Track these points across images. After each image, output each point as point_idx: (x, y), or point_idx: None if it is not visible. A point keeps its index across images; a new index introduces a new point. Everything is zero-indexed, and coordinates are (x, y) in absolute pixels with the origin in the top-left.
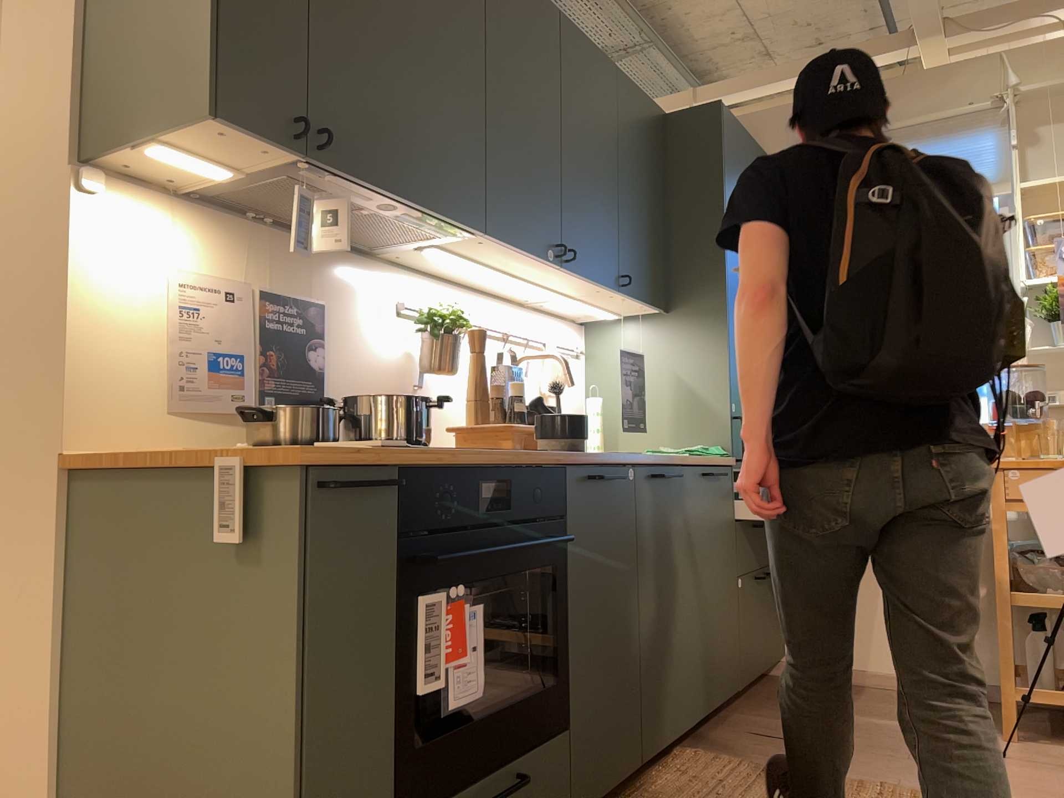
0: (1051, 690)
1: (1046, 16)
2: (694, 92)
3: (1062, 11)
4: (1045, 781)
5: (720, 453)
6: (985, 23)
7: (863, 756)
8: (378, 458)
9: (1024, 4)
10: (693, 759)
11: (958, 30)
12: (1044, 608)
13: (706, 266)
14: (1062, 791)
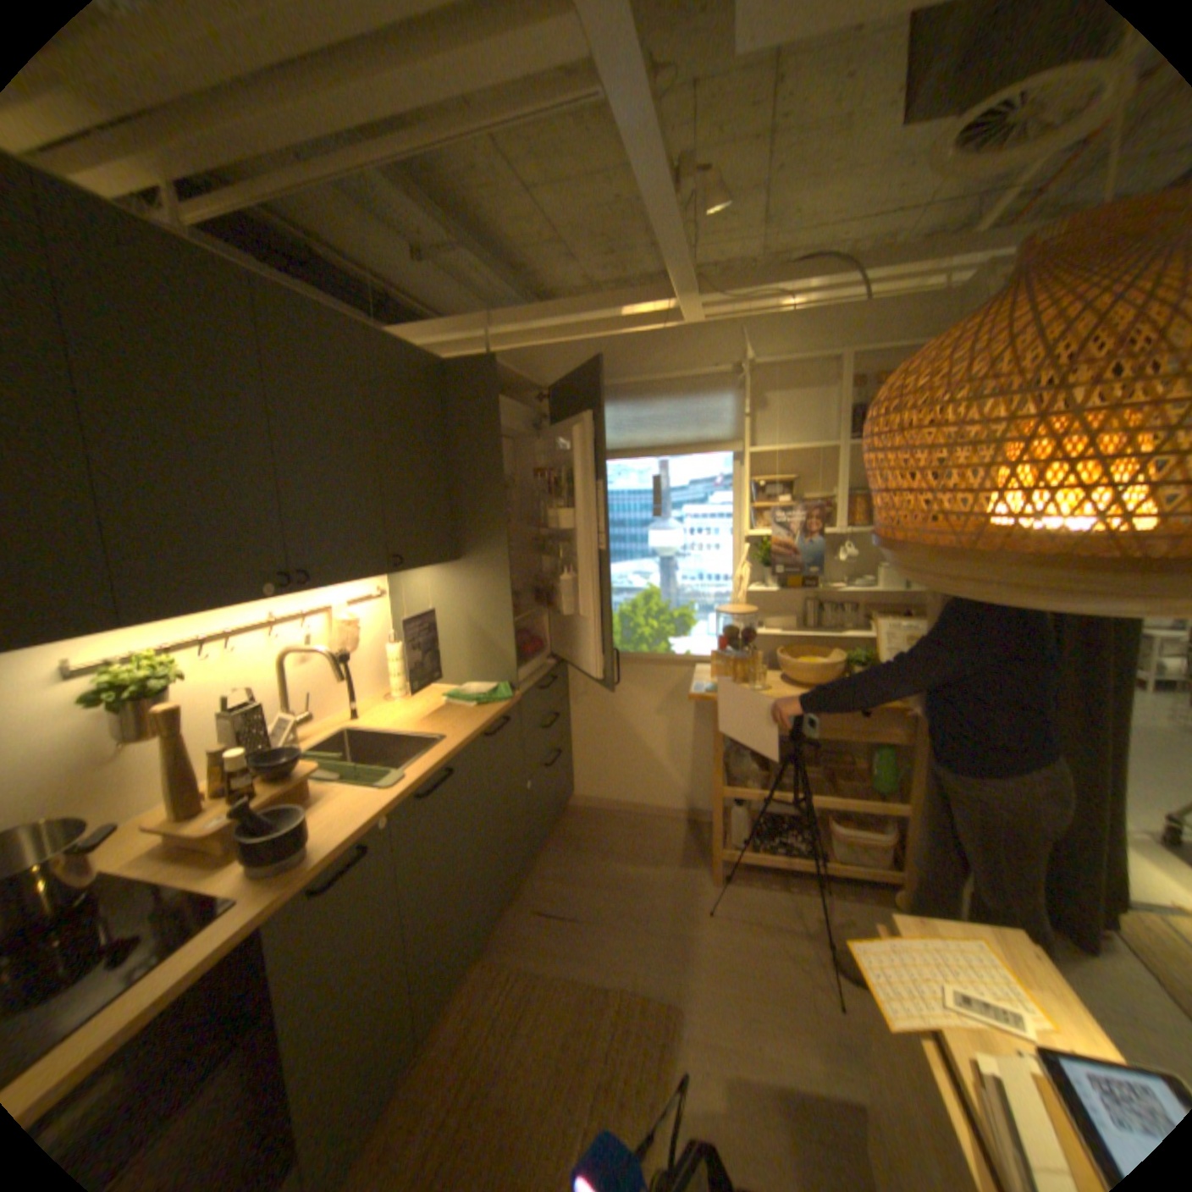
0: (744, 847)
1: (783, 285)
2: (488, 314)
3: (794, 283)
4: (735, 951)
5: (503, 699)
6: (734, 284)
7: (612, 938)
8: None
9: (766, 270)
10: (476, 983)
11: (712, 287)
12: (744, 800)
13: (488, 521)
14: (746, 966)
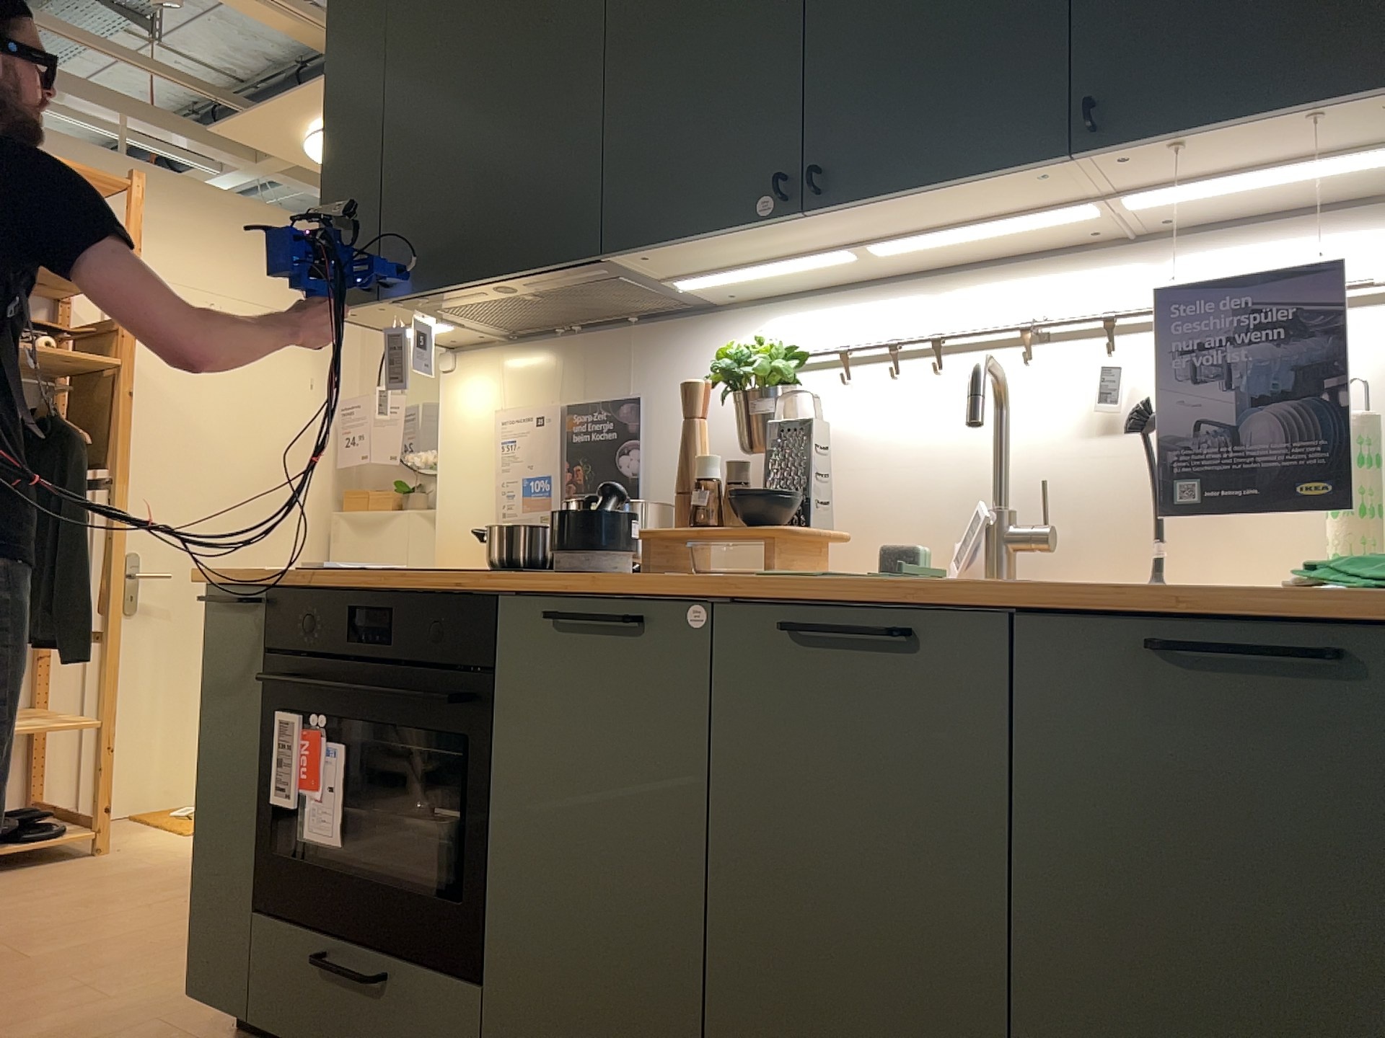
0: None
1: None
2: None
3: None
4: None
5: None
6: None
7: None
8: (244, 578)
9: None
10: None
11: None
12: None
13: None
14: None
